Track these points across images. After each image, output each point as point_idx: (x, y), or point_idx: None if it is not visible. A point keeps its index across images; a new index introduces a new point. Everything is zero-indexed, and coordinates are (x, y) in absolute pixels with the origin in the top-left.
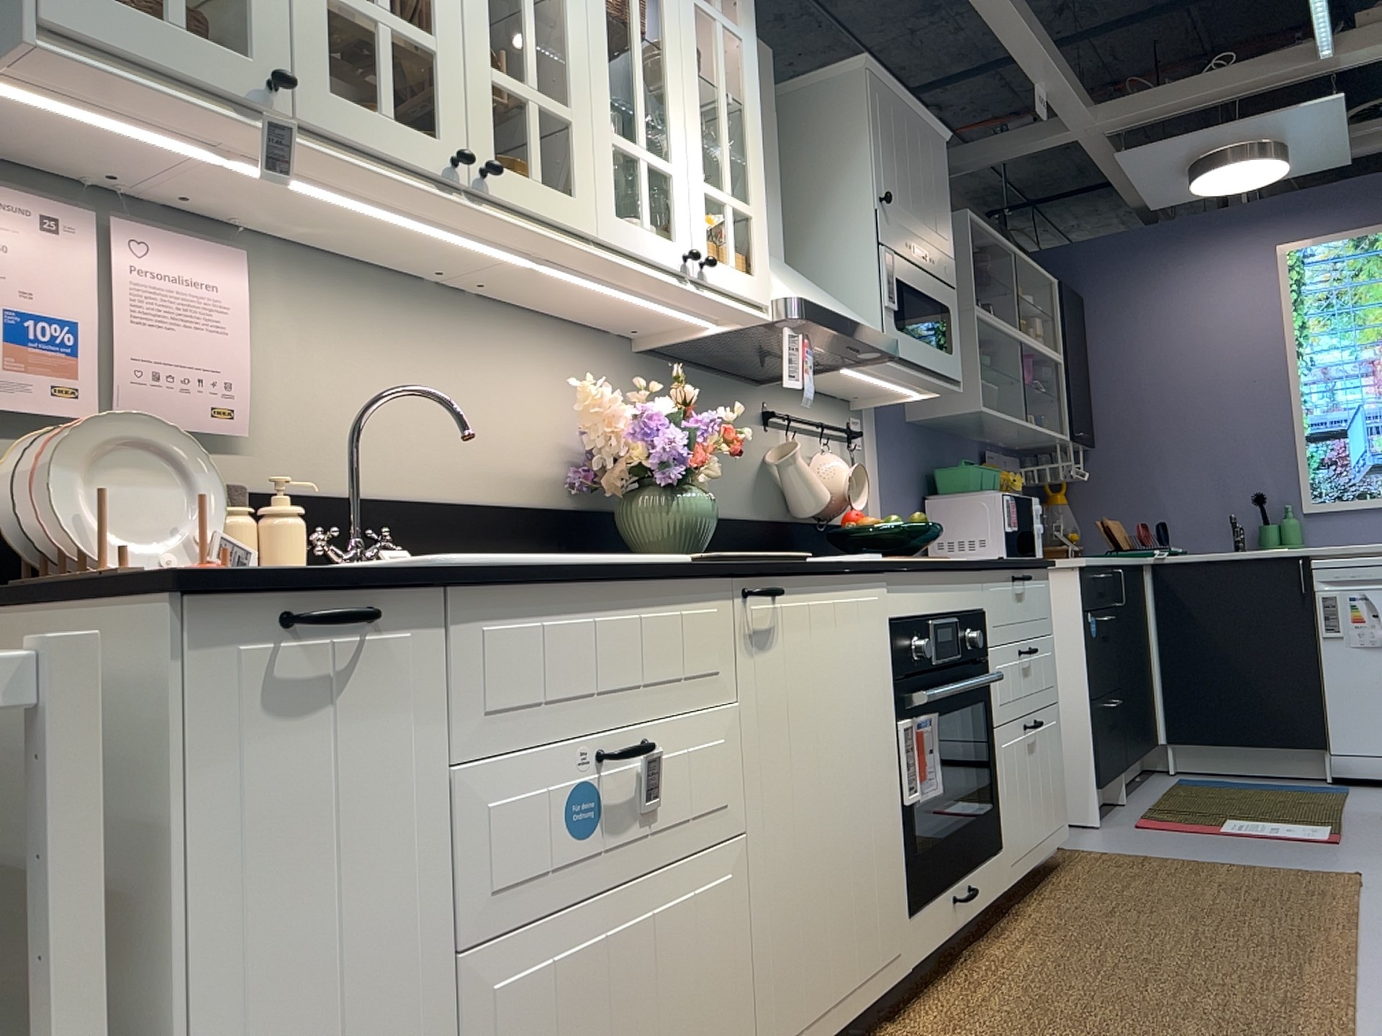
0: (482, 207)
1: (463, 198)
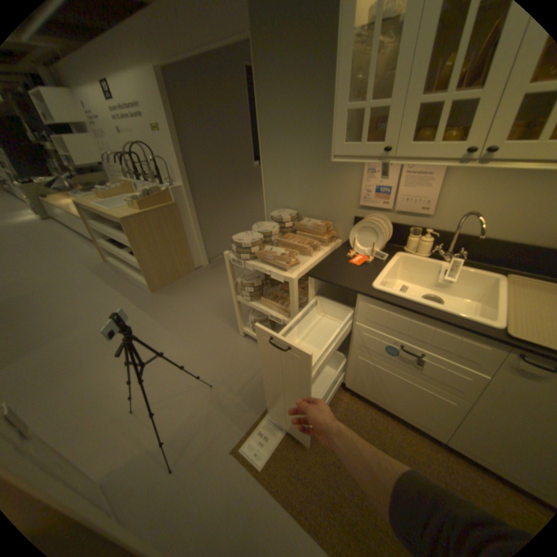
0: (487, 165)
1: (477, 163)
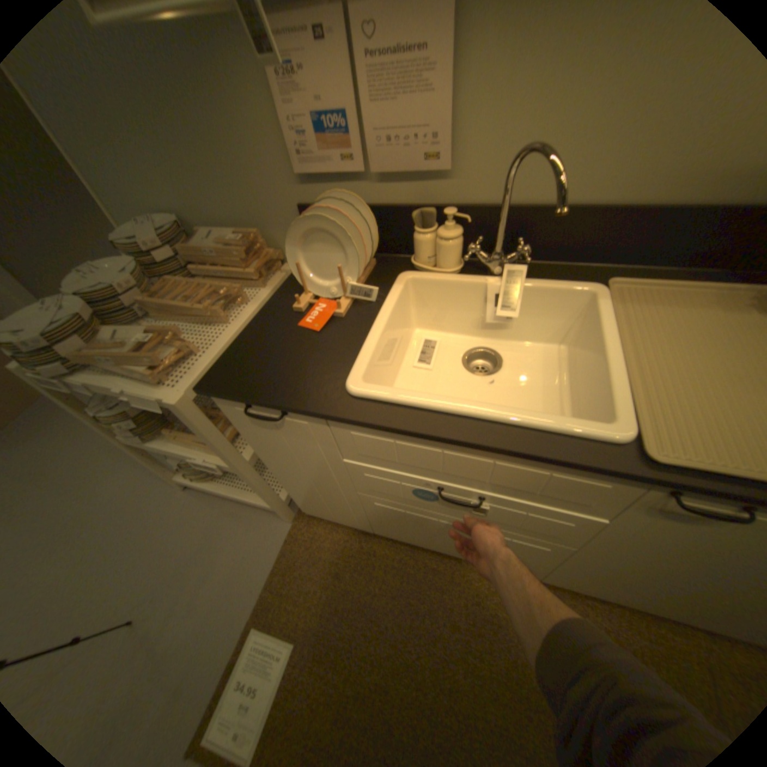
0: None
1: None
